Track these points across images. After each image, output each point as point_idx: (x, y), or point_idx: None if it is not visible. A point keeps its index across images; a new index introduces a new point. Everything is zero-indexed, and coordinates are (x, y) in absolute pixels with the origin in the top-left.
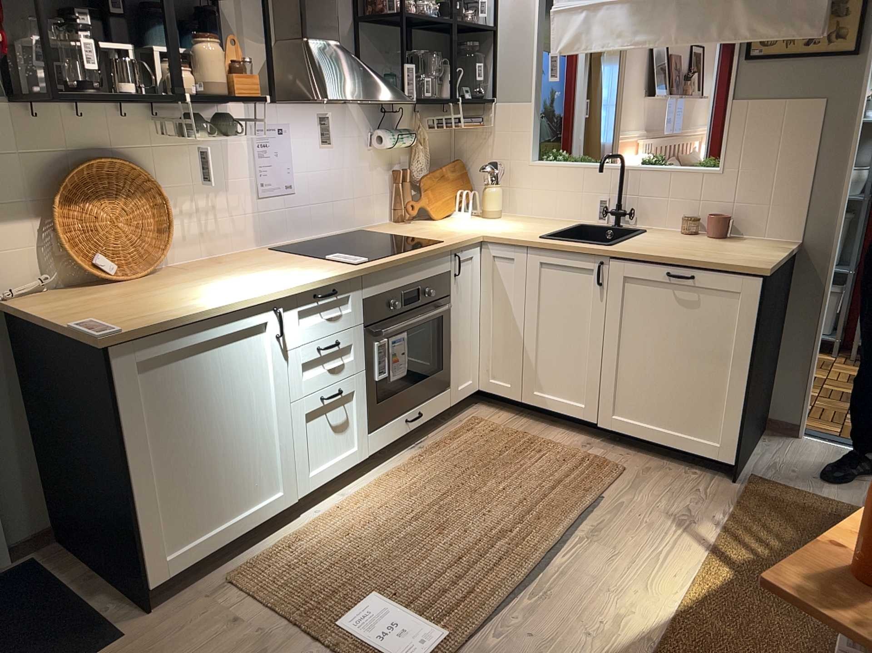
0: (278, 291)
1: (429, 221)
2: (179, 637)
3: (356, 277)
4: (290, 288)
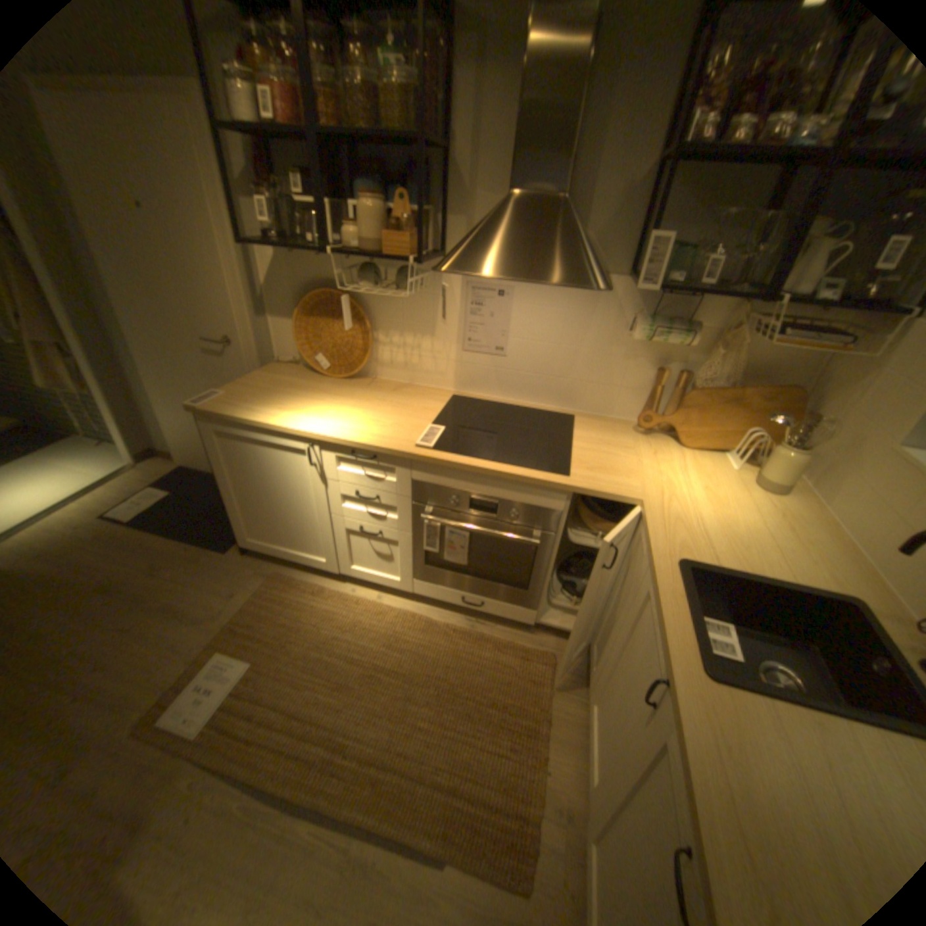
0: (311, 432)
1: (671, 445)
2: (219, 577)
3: (402, 457)
4: (322, 435)
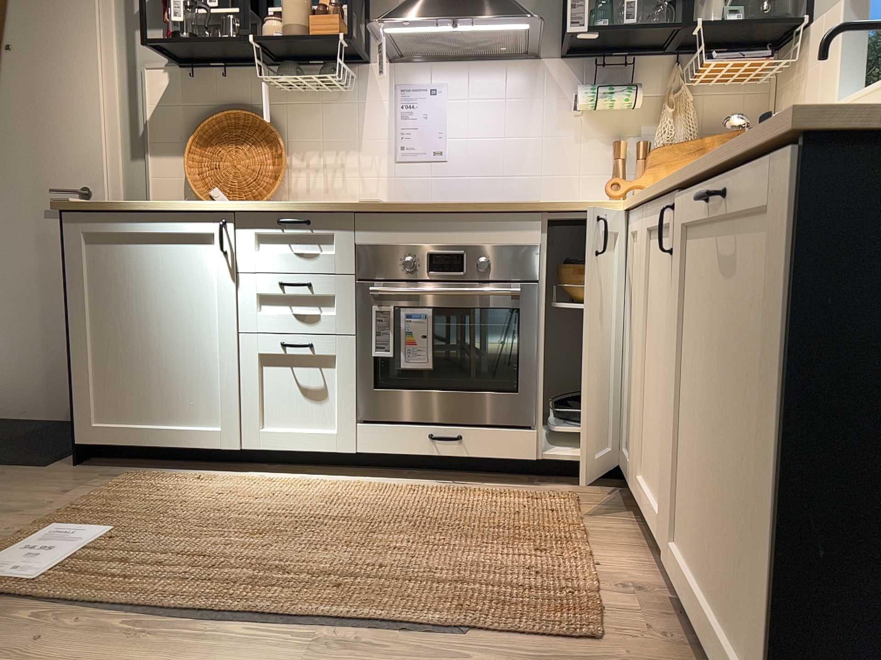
0: (228, 203)
1: None
2: (42, 482)
3: (343, 213)
4: (241, 203)
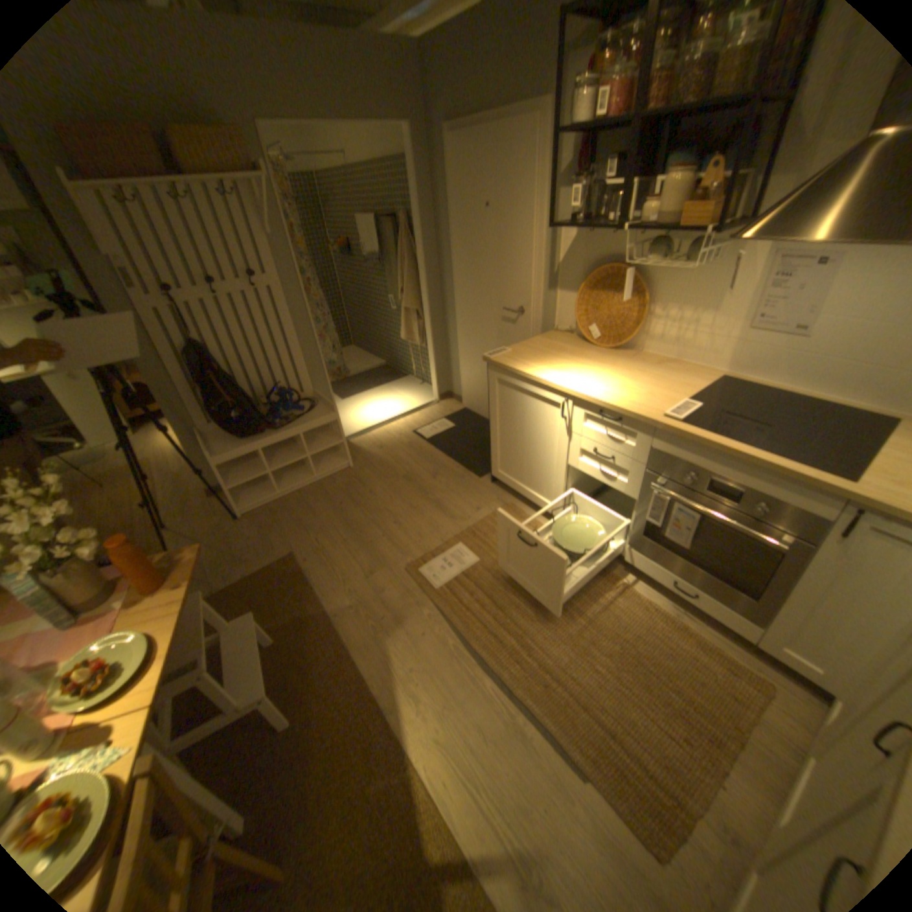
0: (570, 388)
1: None
2: (473, 492)
3: (647, 423)
4: (578, 392)
